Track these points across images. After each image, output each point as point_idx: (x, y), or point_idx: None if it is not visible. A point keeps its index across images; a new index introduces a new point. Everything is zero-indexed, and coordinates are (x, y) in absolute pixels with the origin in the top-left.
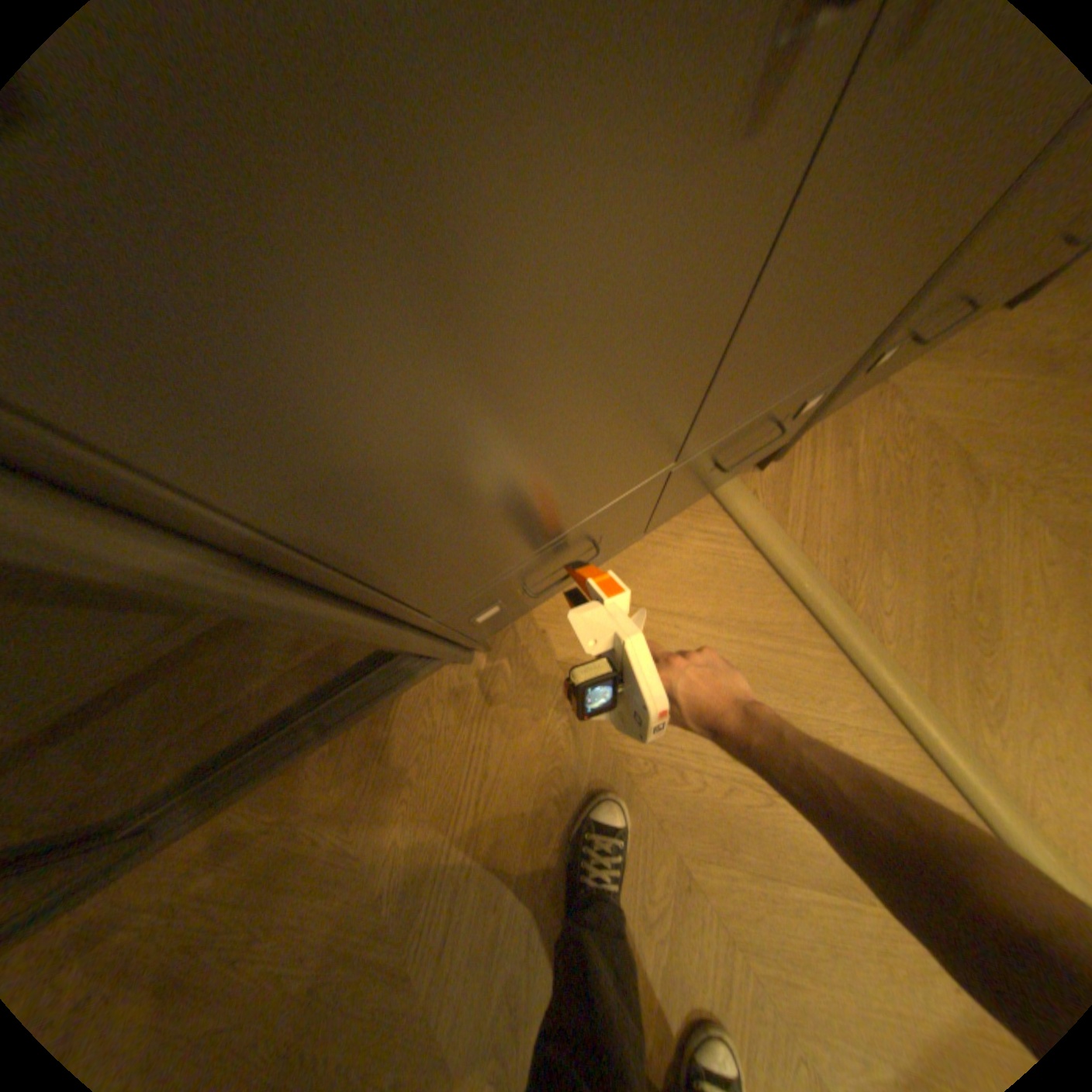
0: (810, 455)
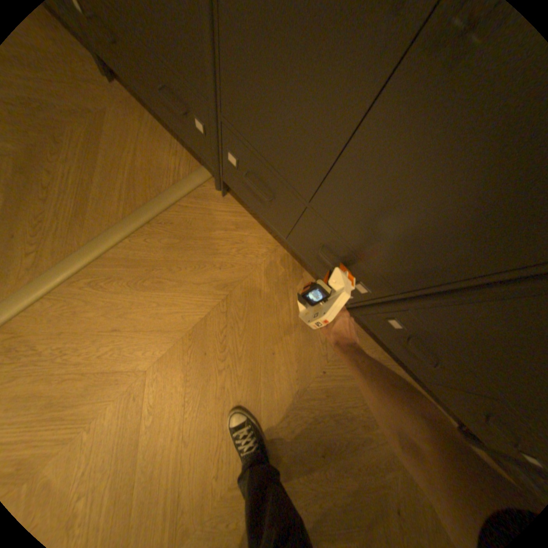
0: (228, 210)
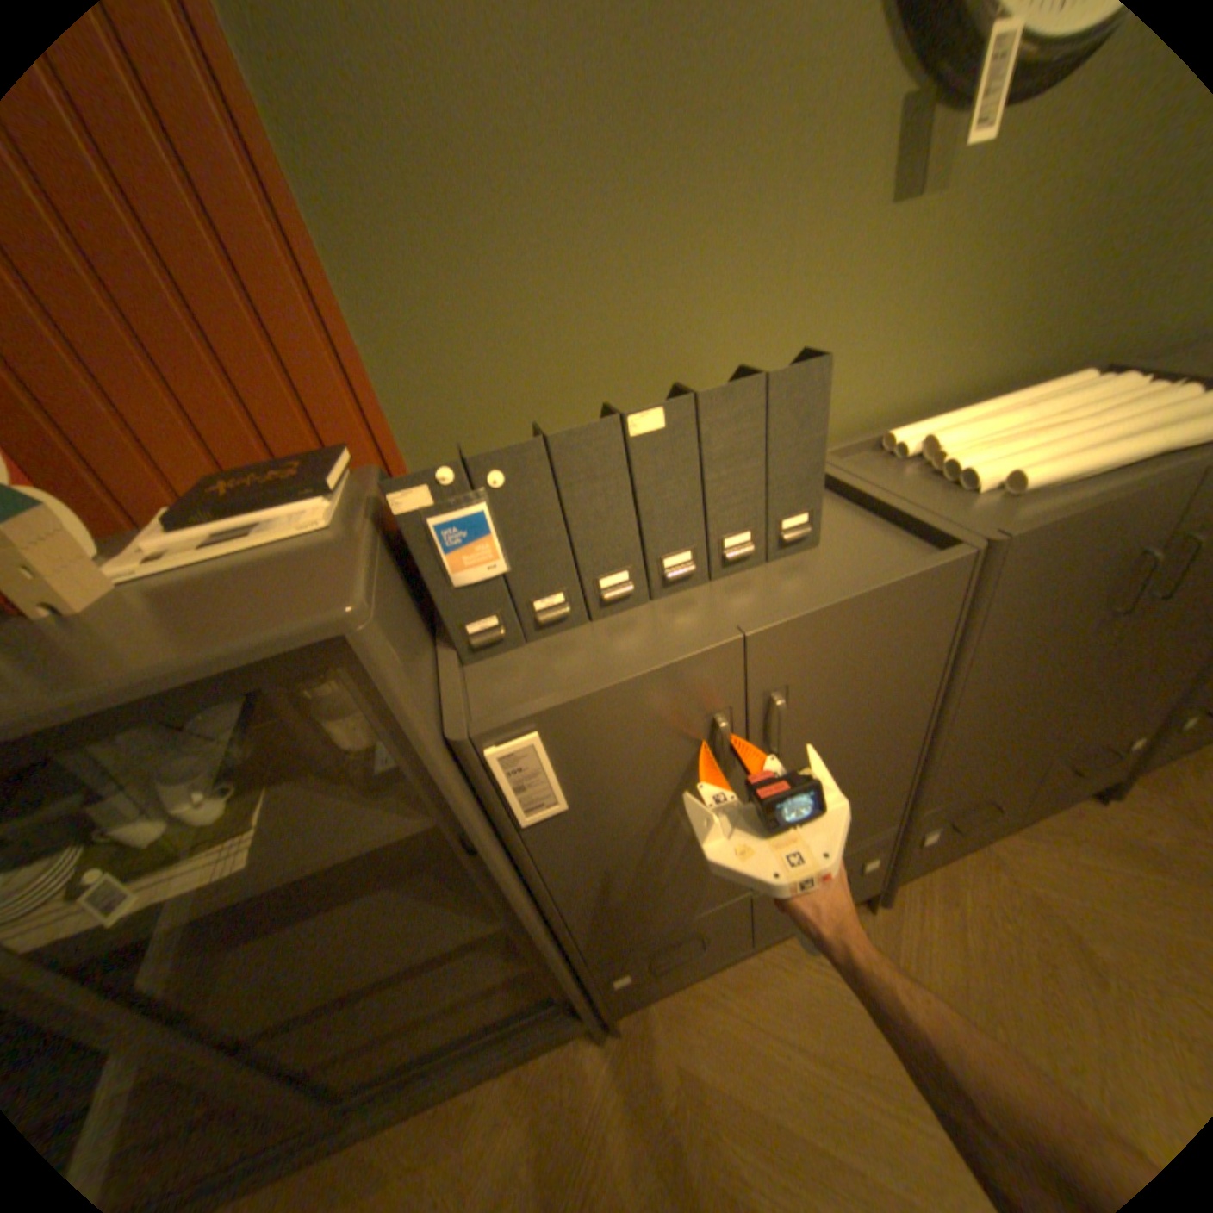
0: (920, 908)
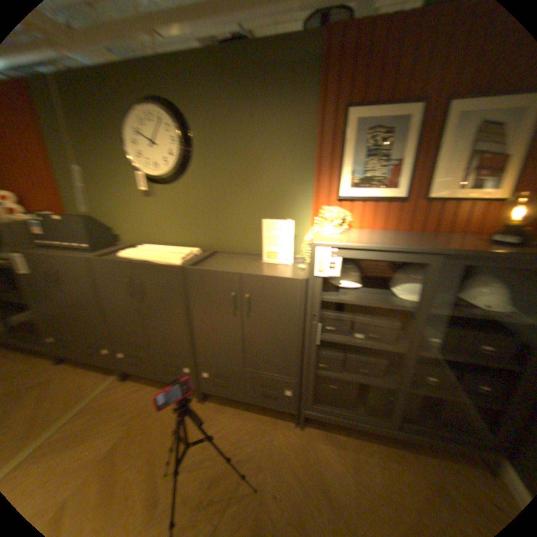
0: (125, 388)
